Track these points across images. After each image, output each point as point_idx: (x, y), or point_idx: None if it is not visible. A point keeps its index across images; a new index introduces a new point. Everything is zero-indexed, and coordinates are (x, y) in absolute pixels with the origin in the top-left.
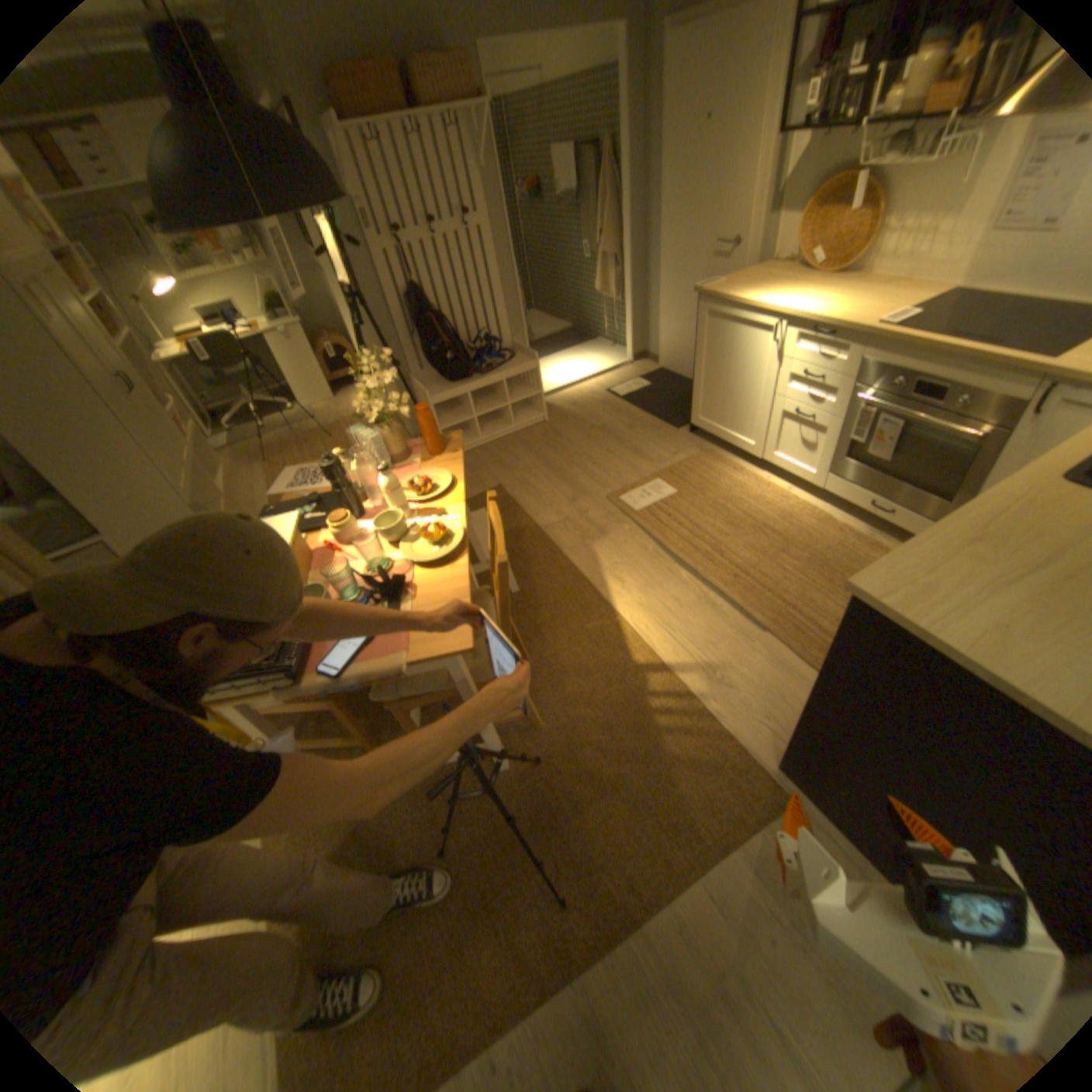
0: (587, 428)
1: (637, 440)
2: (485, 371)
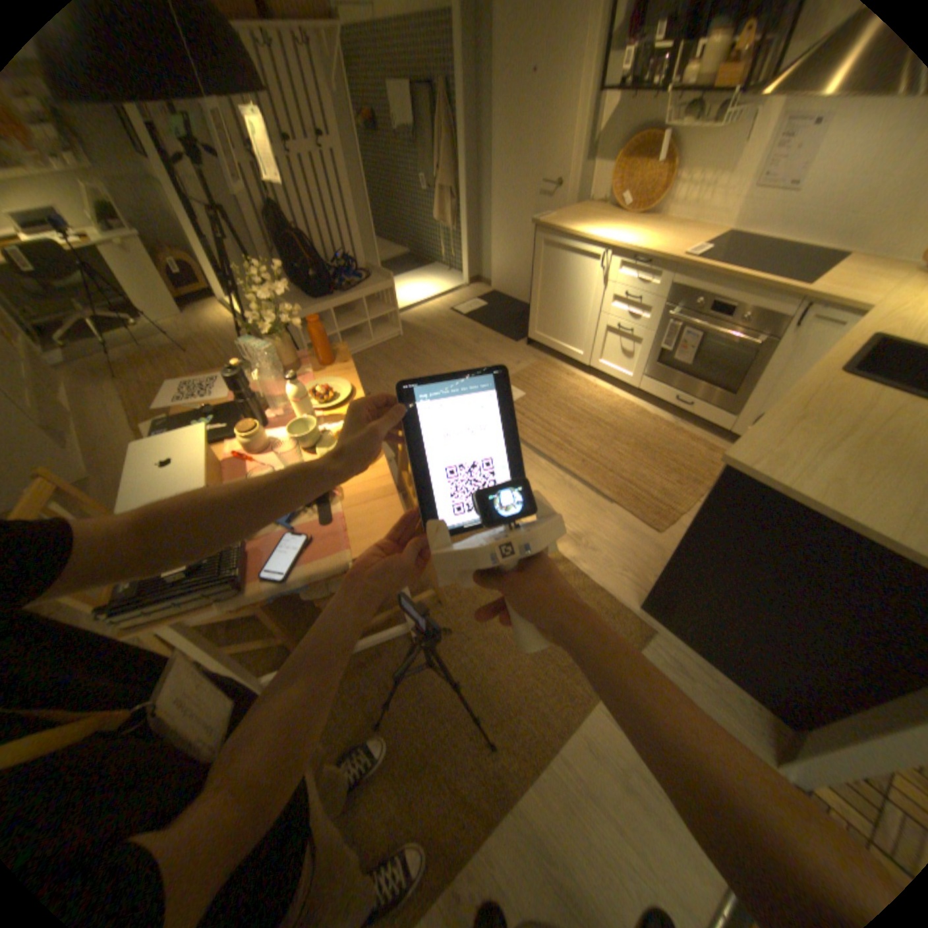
0: (439, 342)
1: (485, 352)
2: (345, 289)
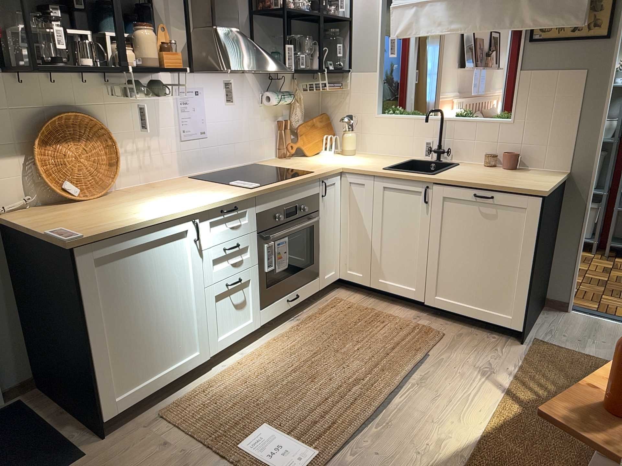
0: None
1: None
2: None
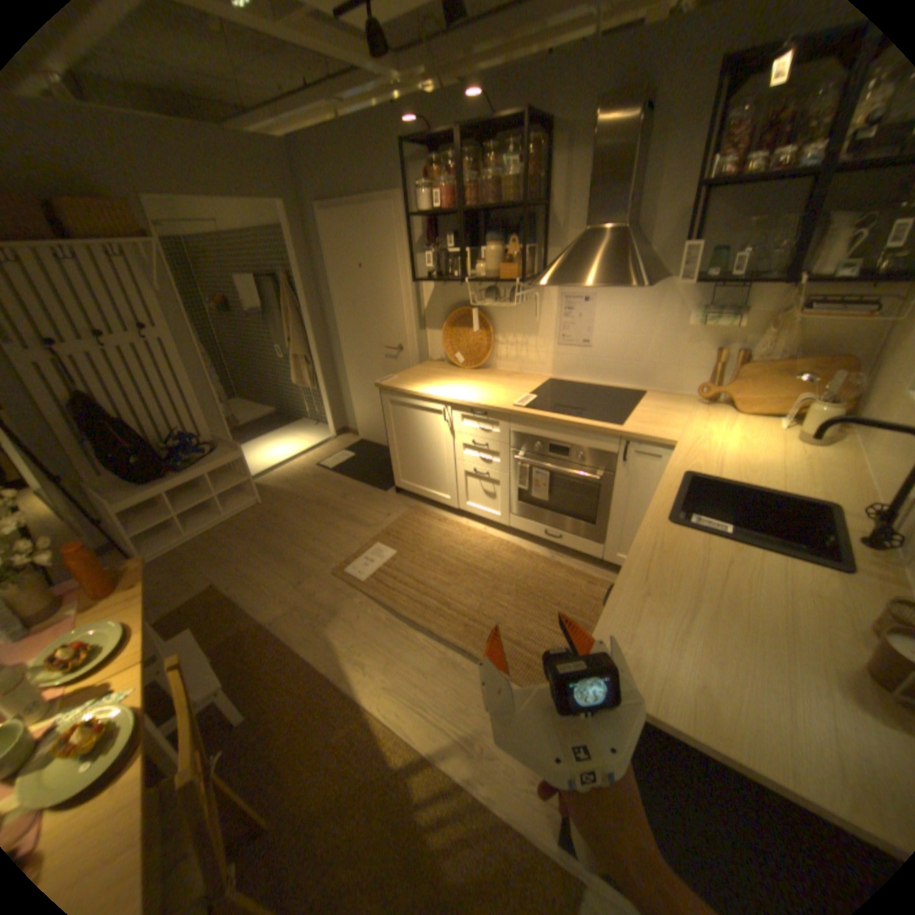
0: (302, 504)
1: (352, 507)
2: (182, 468)
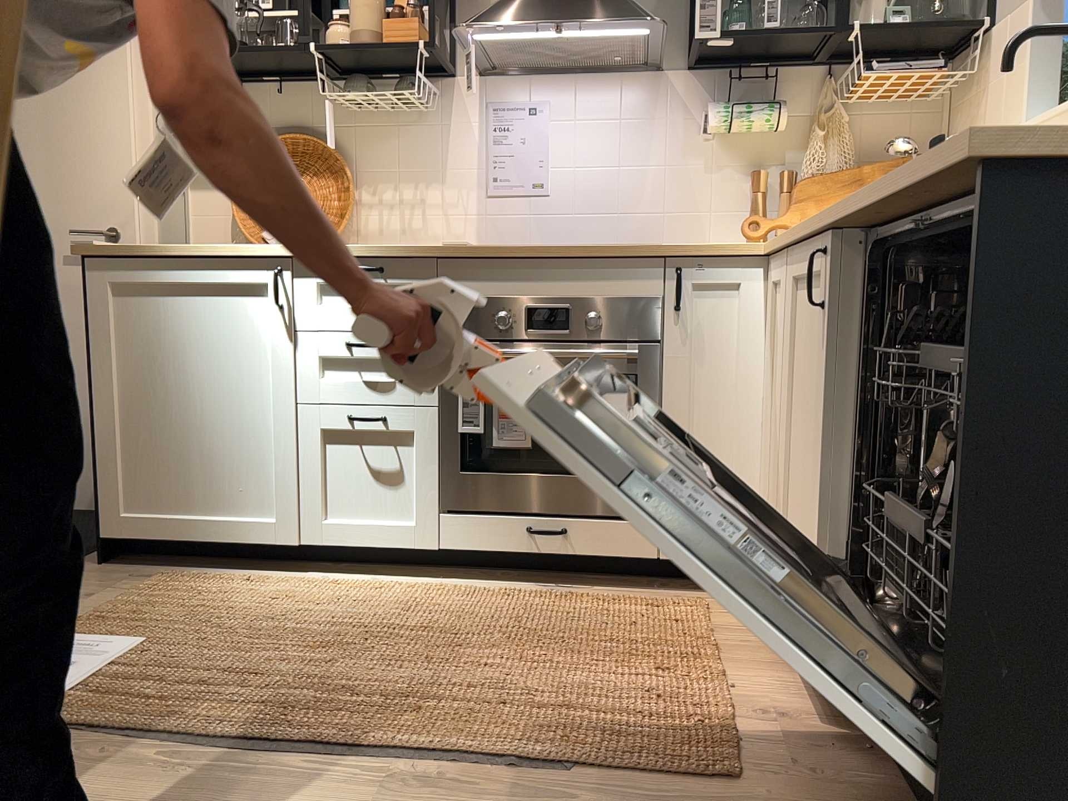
0: None
1: None
2: None
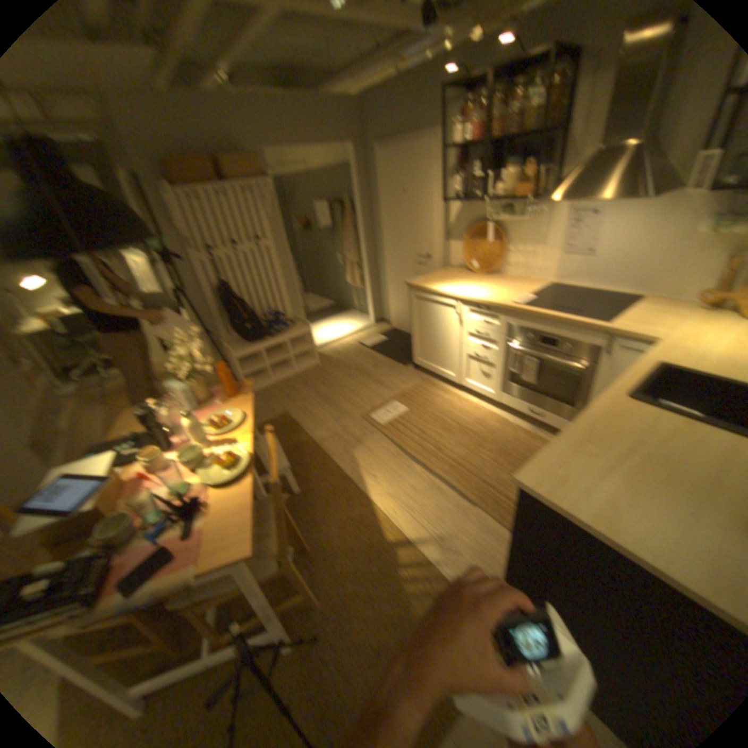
0: (348, 370)
1: (382, 376)
2: (276, 336)
